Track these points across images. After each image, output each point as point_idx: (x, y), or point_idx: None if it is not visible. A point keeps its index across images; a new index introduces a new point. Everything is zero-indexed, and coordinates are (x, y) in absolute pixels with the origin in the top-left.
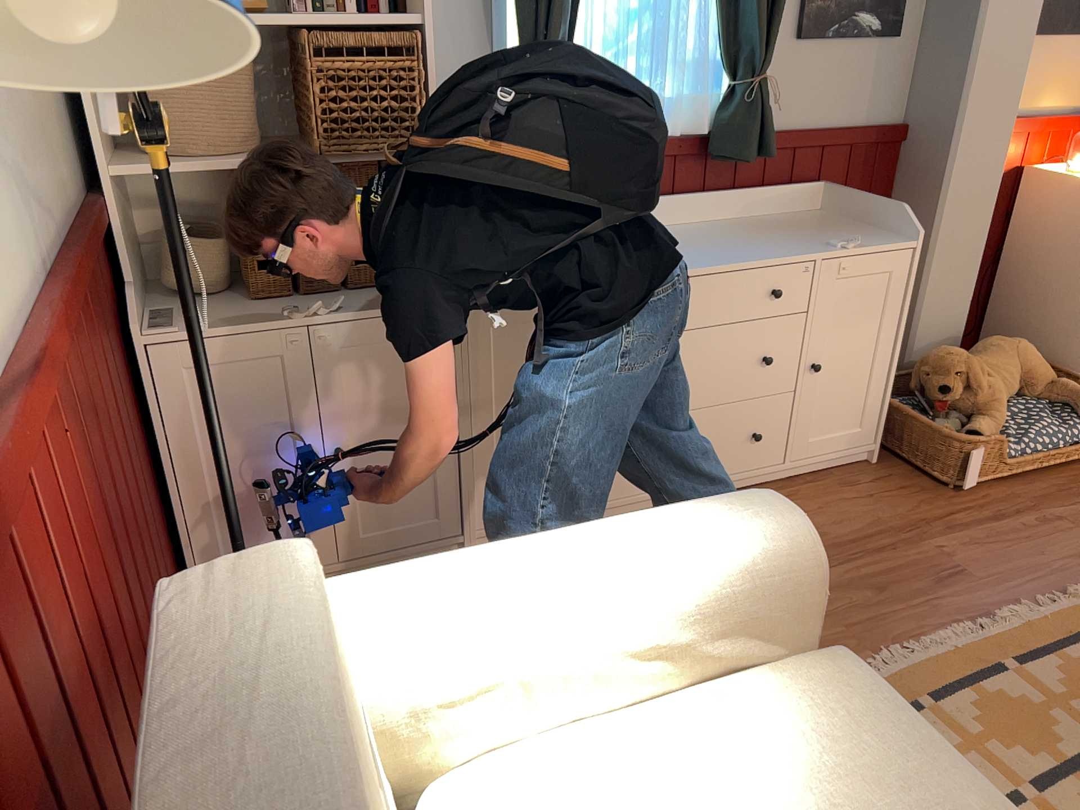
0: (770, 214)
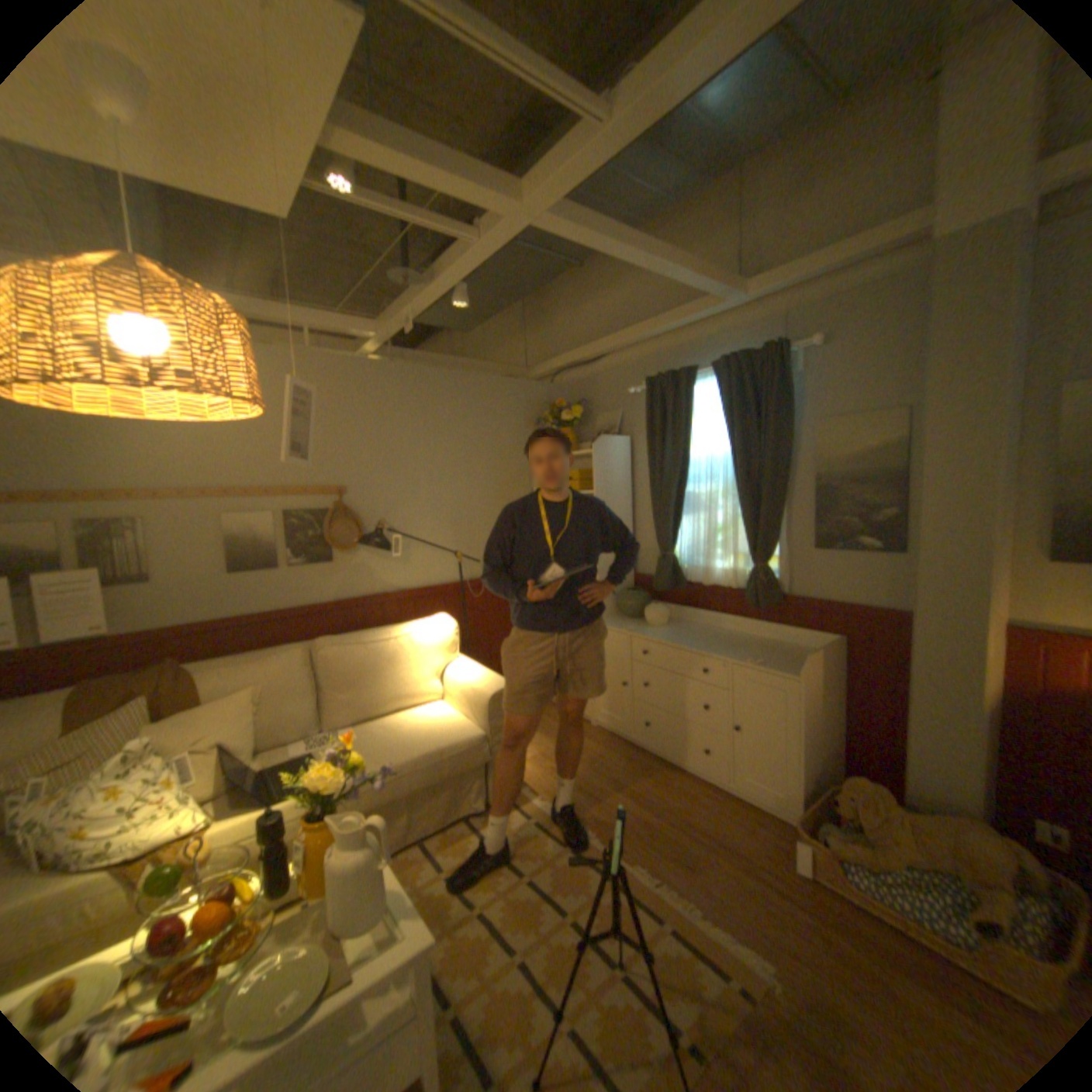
0: (798, 645)
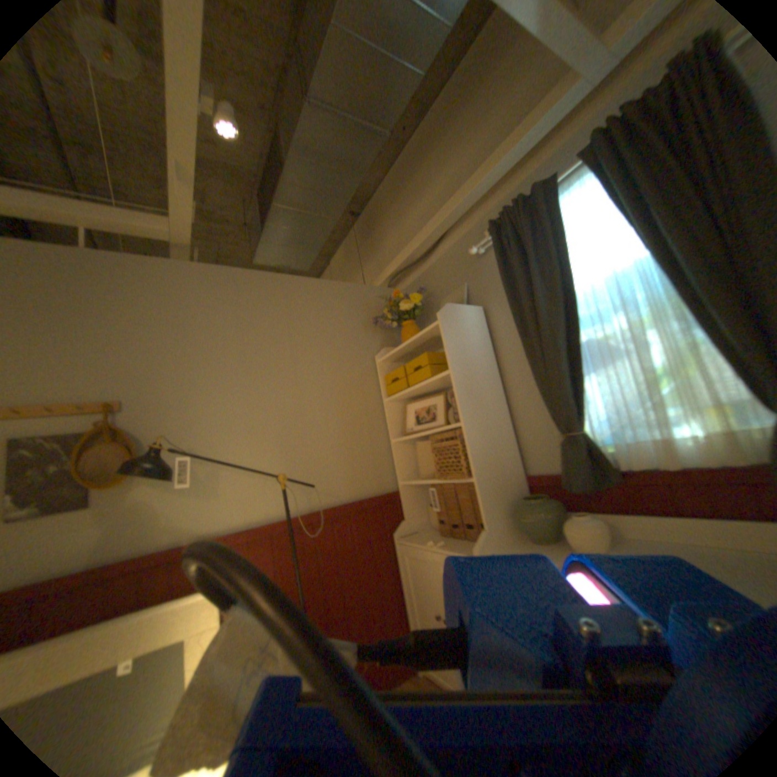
0: None
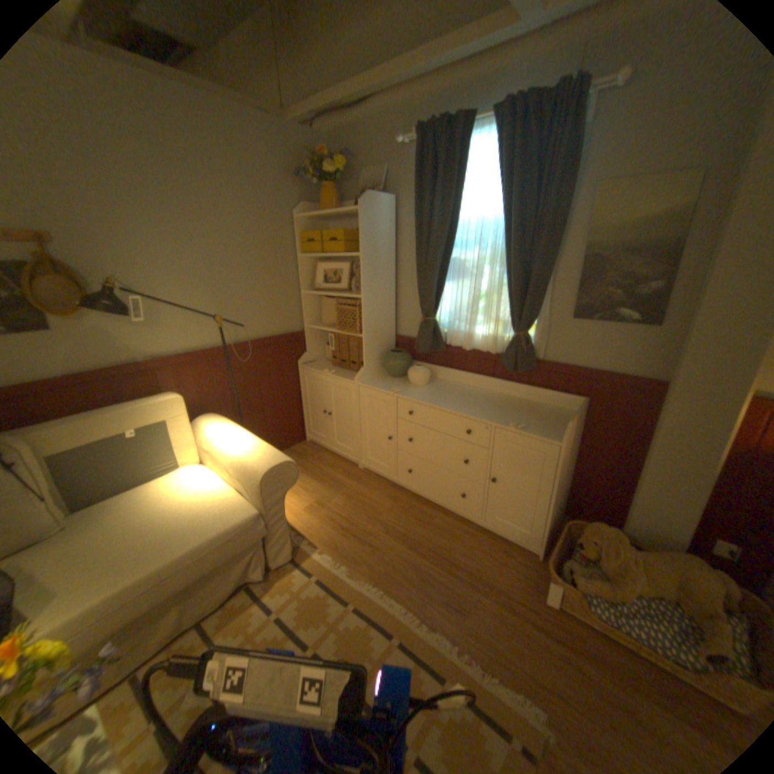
0: (544, 404)
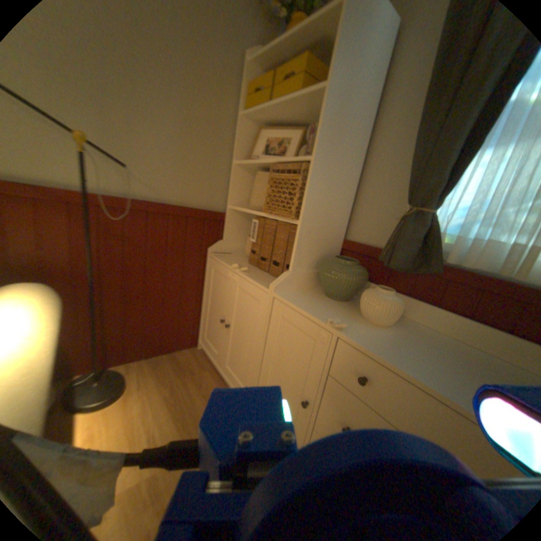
0: None
